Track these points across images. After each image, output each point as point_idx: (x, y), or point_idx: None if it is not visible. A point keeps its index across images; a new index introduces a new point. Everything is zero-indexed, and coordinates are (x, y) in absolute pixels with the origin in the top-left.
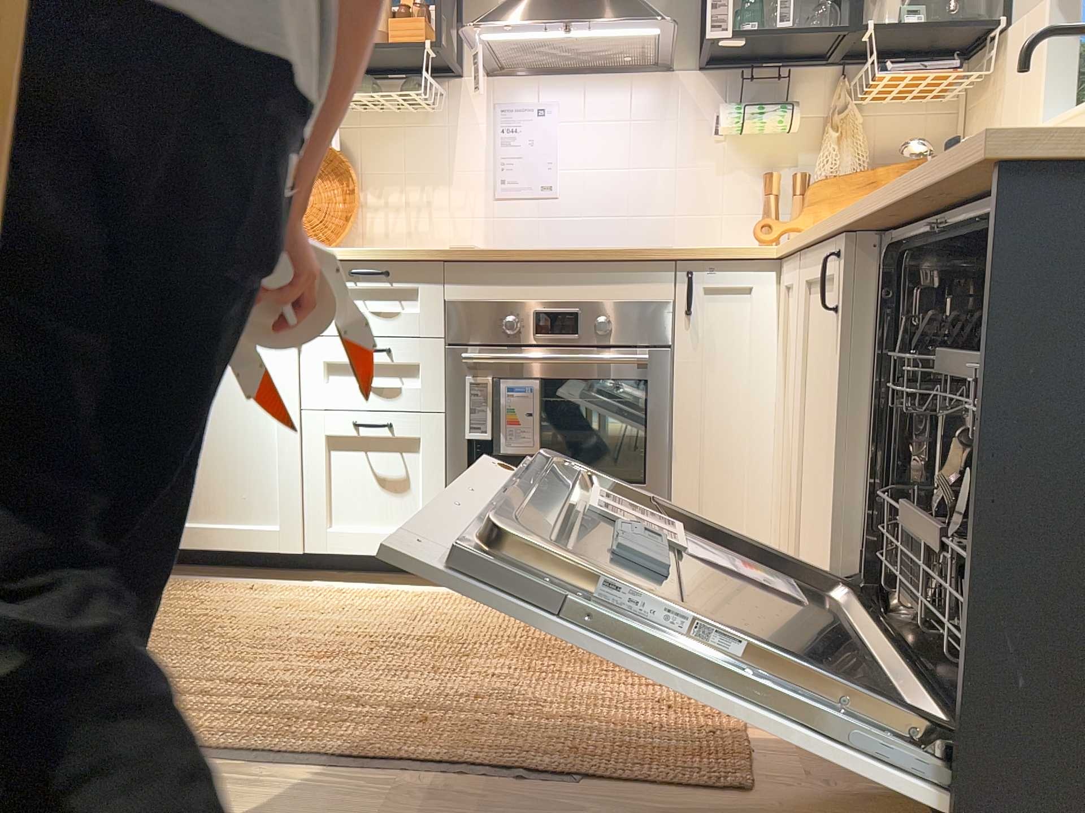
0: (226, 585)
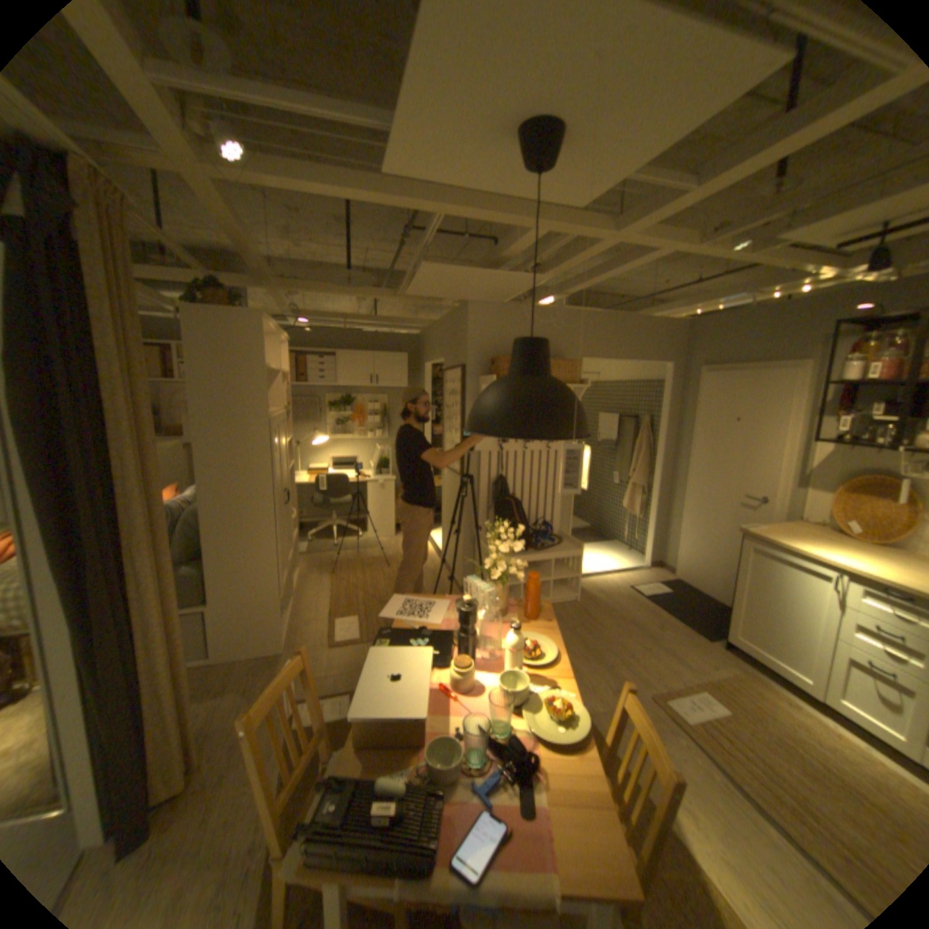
0: (778, 692)
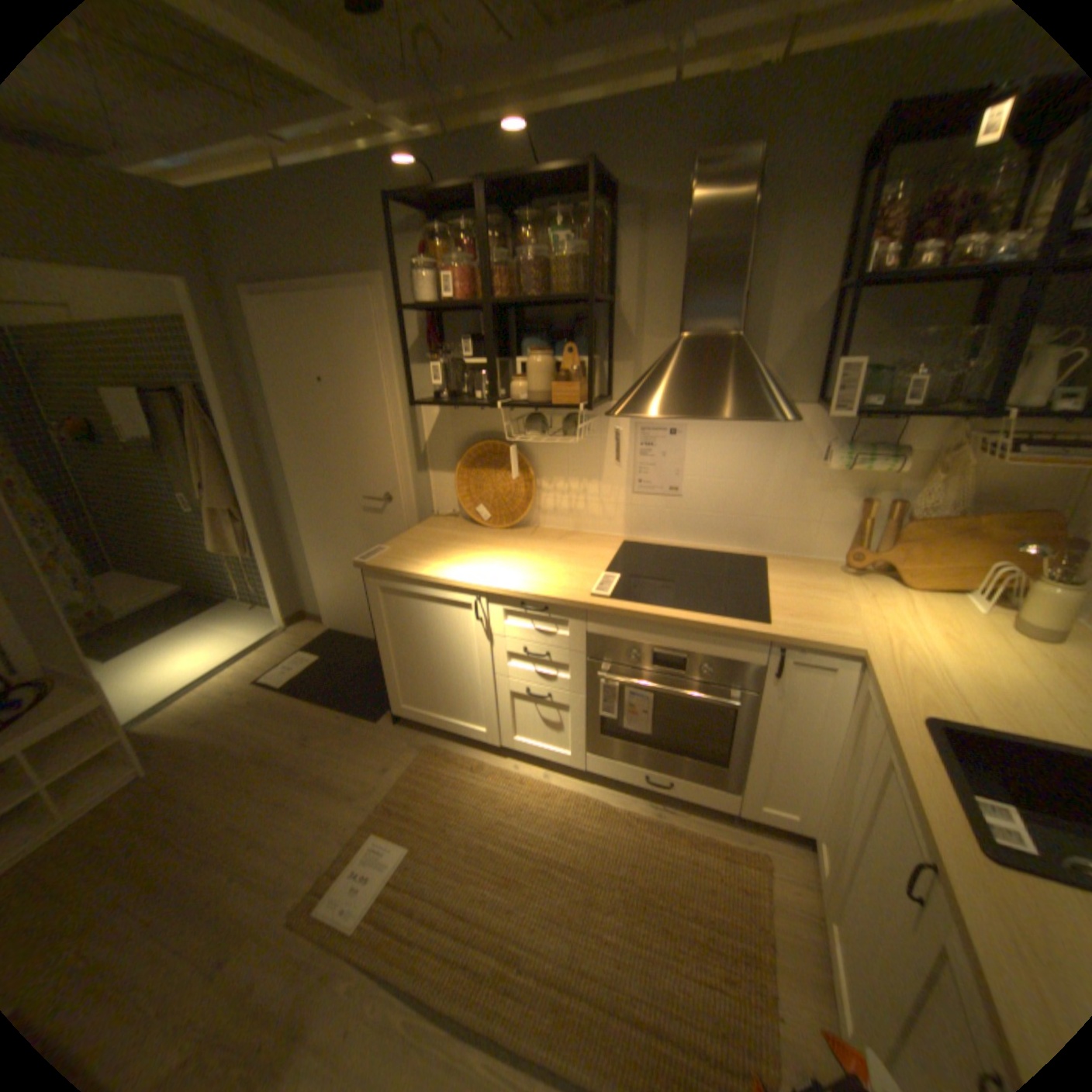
0: (457, 755)
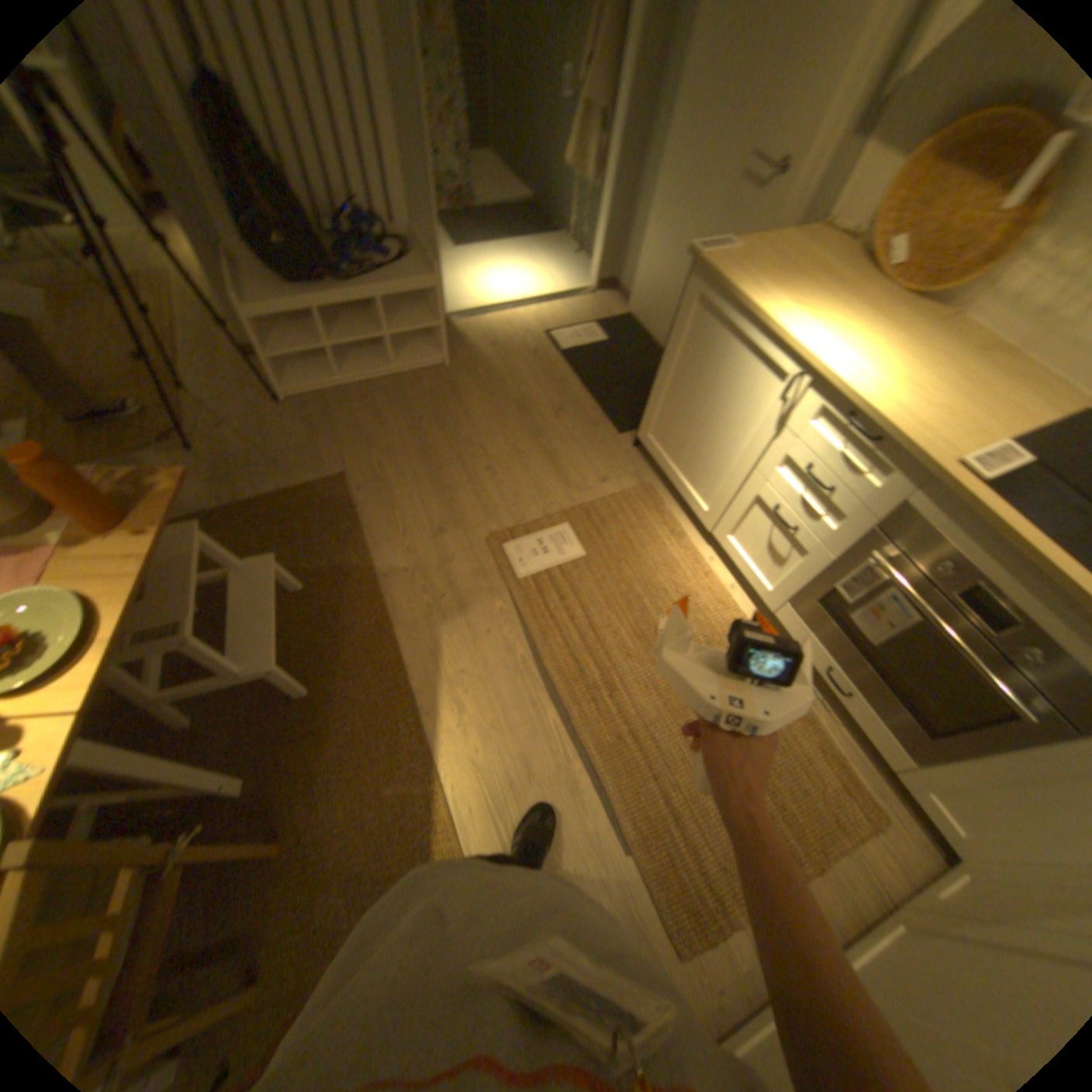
0: (669, 512)
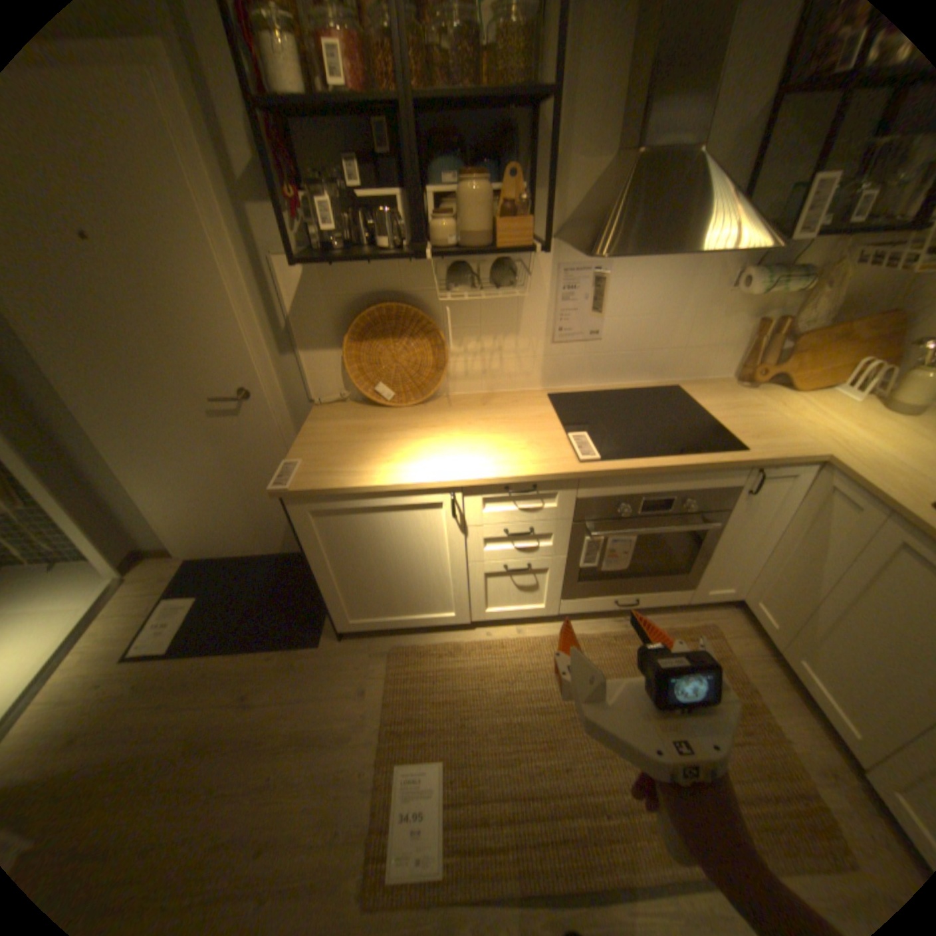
0: (428, 646)
